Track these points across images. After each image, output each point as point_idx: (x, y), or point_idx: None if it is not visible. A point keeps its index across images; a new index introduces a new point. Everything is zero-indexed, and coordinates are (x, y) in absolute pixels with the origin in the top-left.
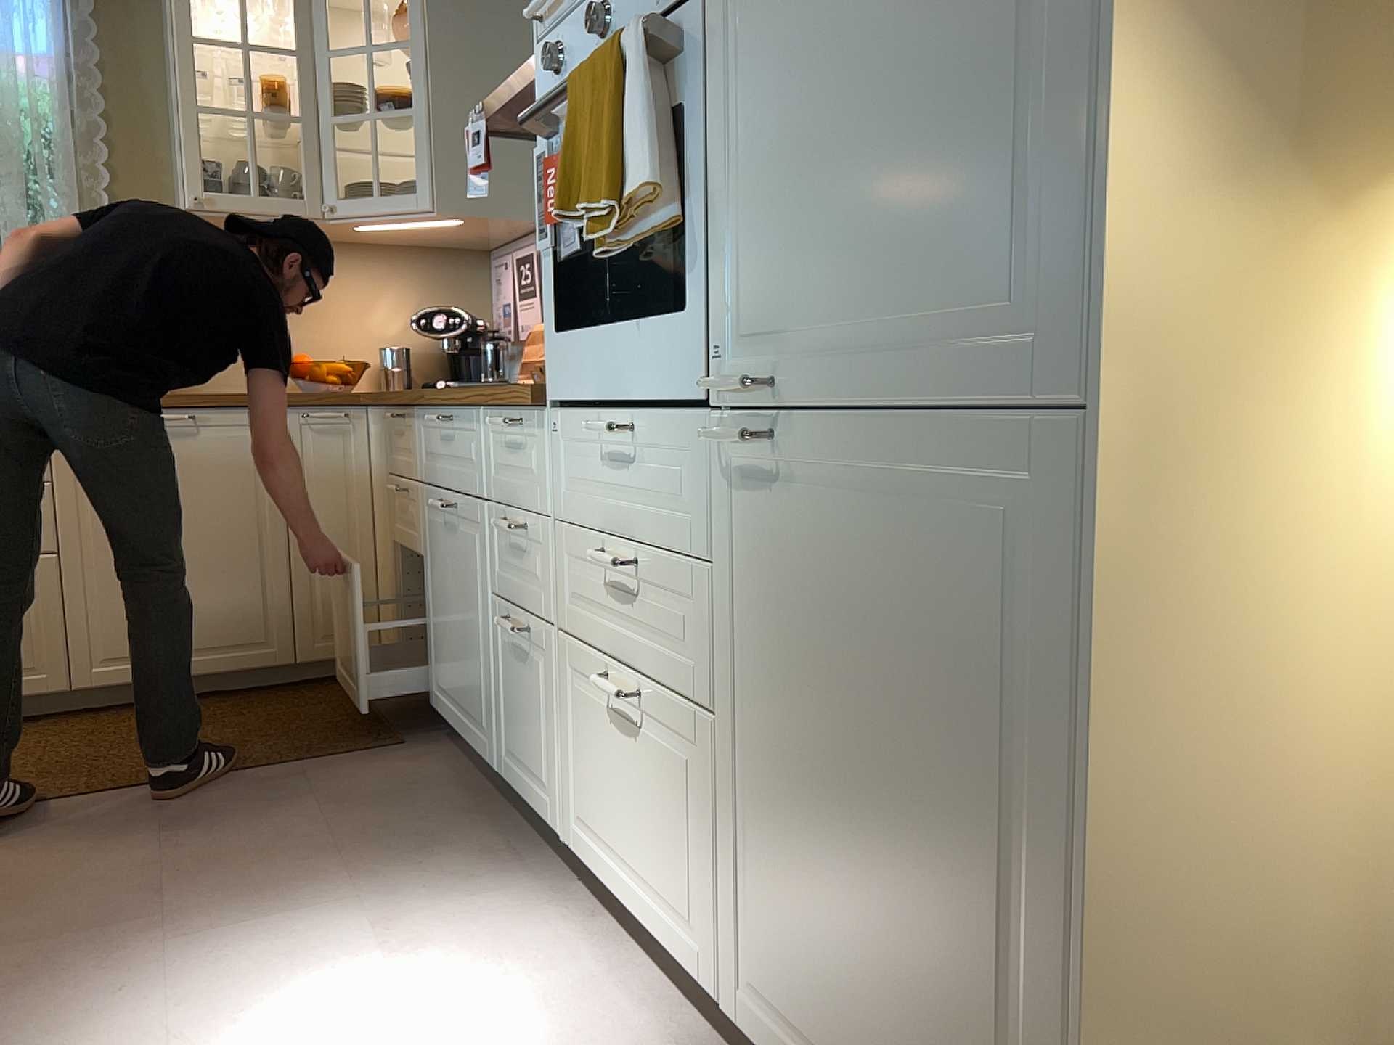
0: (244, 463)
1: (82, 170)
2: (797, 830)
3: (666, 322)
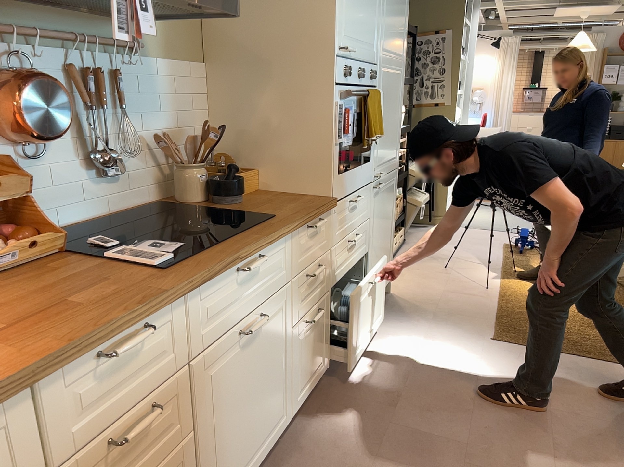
0: None
1: None
2: (377, 254)
3: (366, 164)
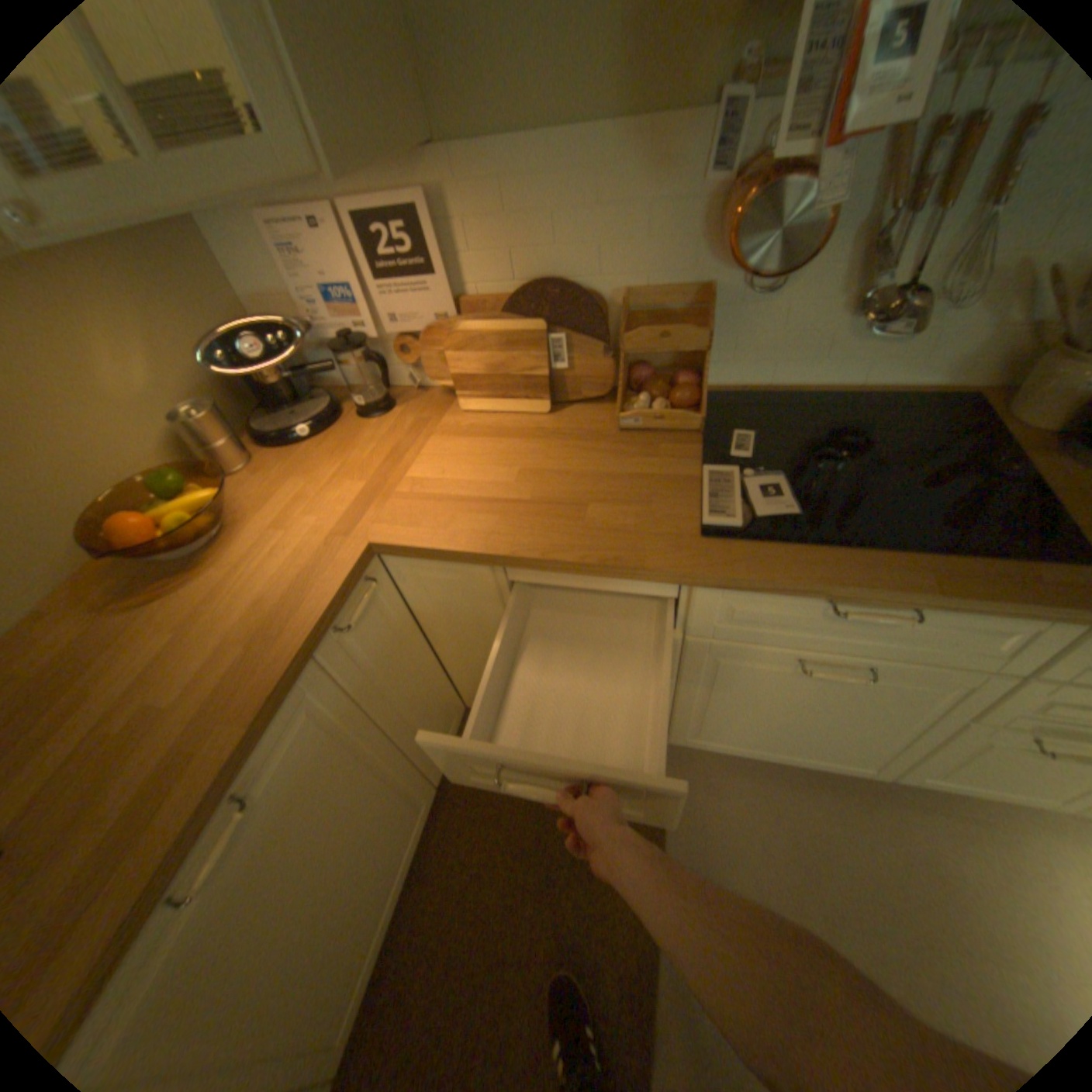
0: (320, 748)
1: None
2: None
3: None
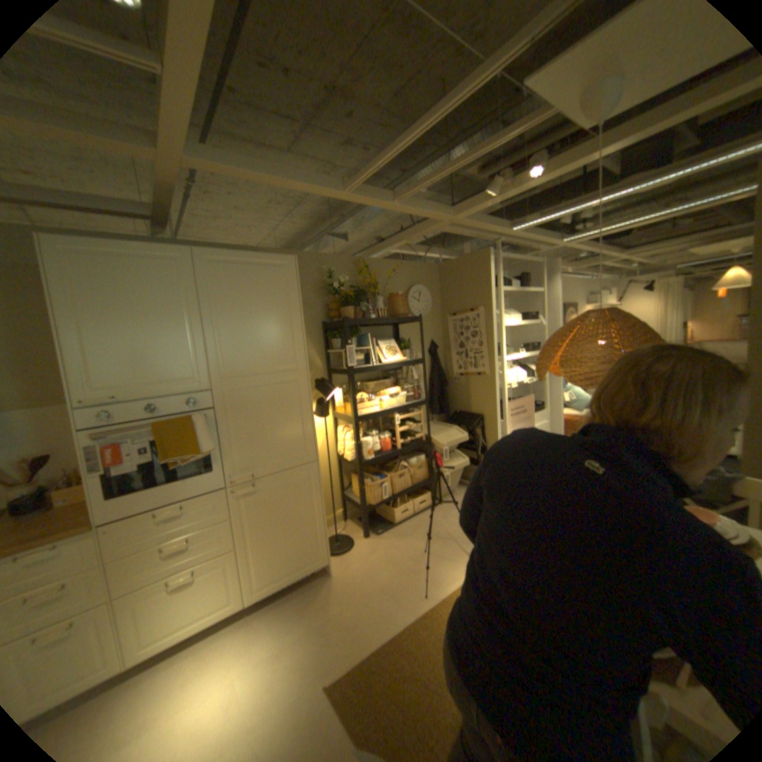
0: None
1: None
2: (264, 549)
3: (196, 478)
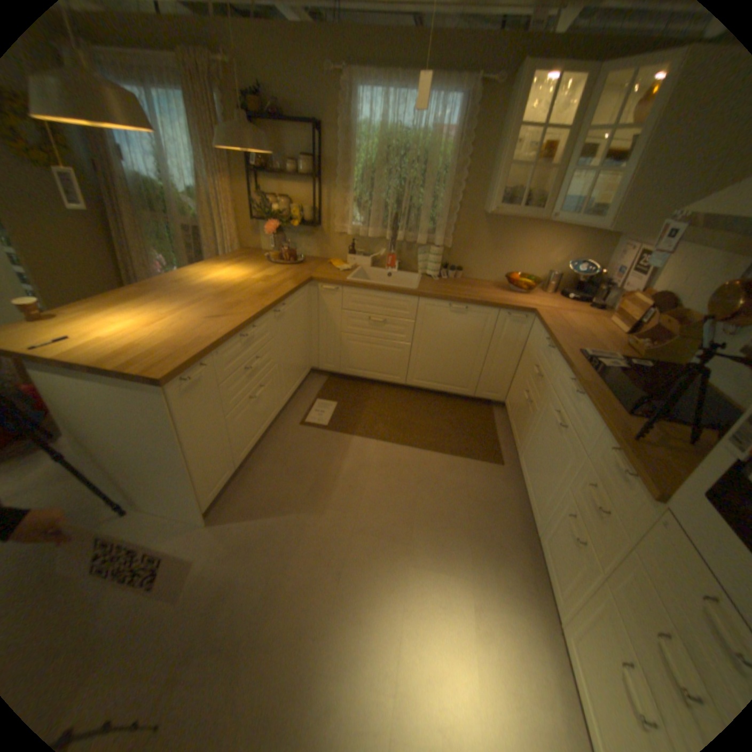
0: (479, 328)
1: (455, 182)
2: None
3: None
